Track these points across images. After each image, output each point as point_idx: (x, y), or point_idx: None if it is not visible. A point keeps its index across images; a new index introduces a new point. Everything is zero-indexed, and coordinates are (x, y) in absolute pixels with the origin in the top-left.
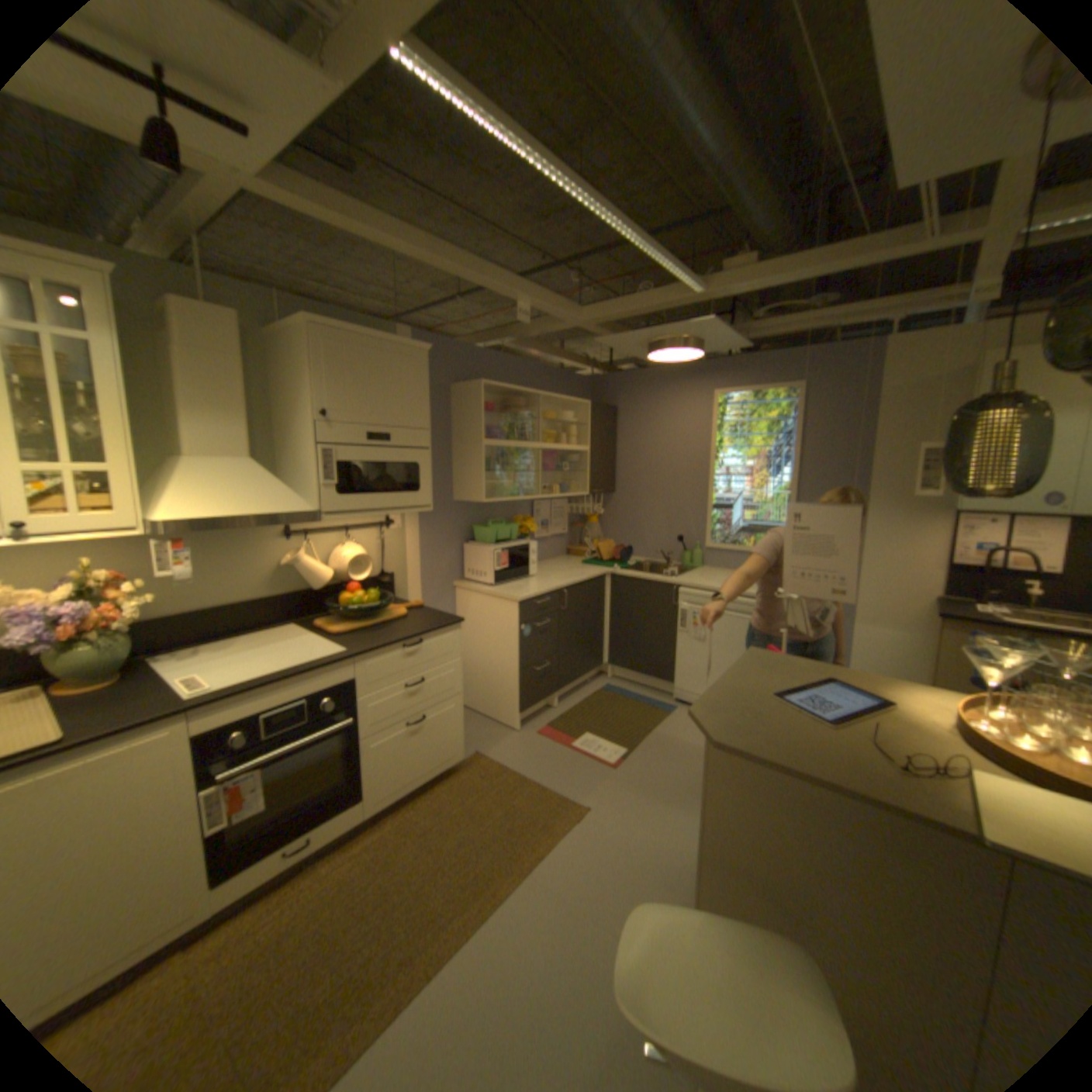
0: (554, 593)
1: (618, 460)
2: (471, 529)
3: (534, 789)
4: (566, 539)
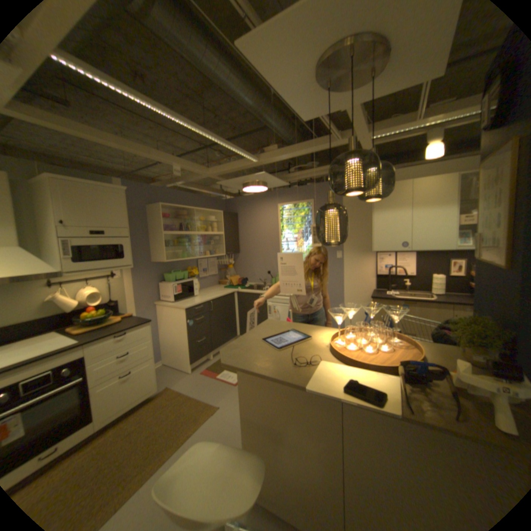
0: (205, 303)
1: (240, 238)
2: (163, 275)
3: (193, 402)
4: (218, 276)
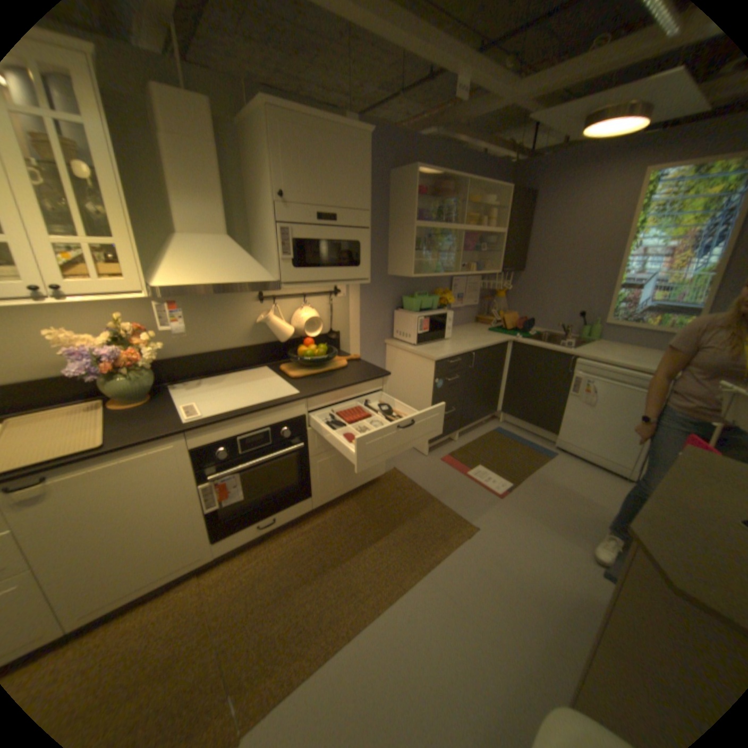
0: (465, 355)
1: (532, 241)
2: (401, 299)
3: (437, 505)
4: (477, 309)
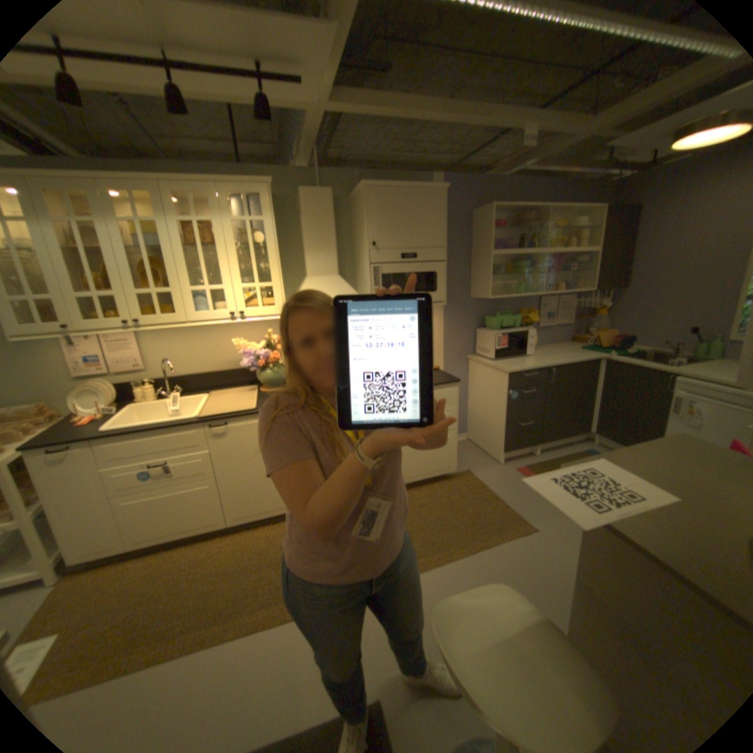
0: (544, 370)
1: (637, 256)
2: (484, 318)
3: (501, 505)
4: (574, 328)
